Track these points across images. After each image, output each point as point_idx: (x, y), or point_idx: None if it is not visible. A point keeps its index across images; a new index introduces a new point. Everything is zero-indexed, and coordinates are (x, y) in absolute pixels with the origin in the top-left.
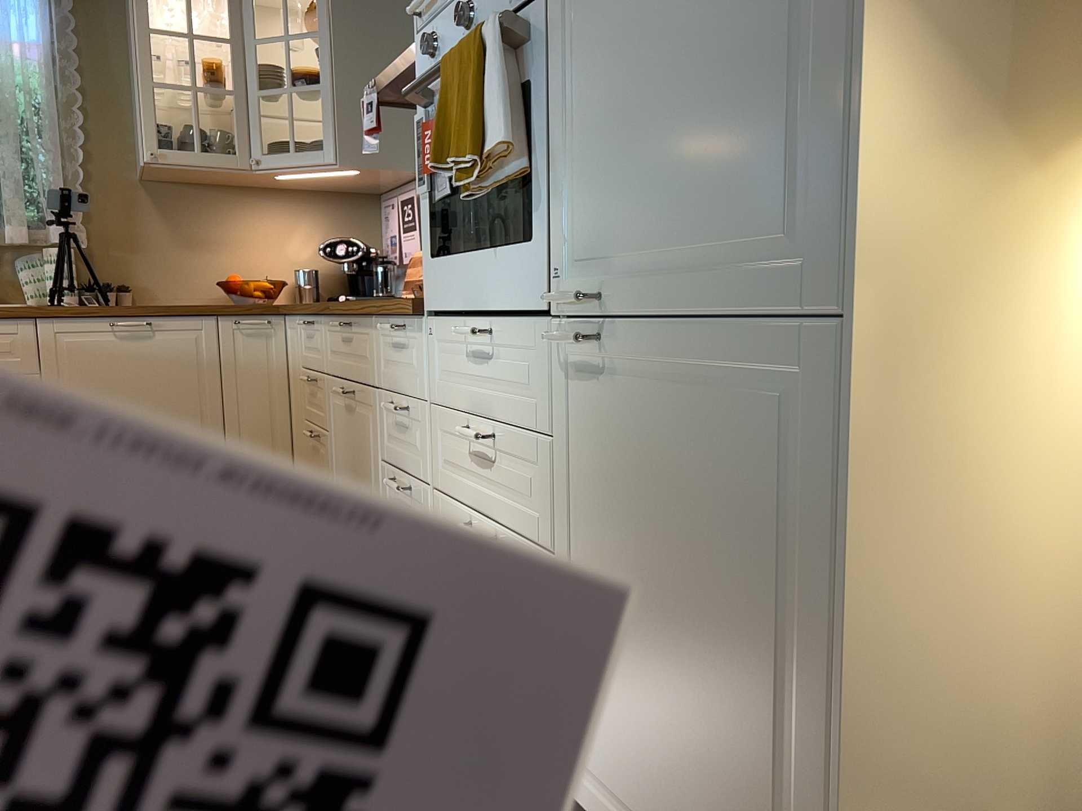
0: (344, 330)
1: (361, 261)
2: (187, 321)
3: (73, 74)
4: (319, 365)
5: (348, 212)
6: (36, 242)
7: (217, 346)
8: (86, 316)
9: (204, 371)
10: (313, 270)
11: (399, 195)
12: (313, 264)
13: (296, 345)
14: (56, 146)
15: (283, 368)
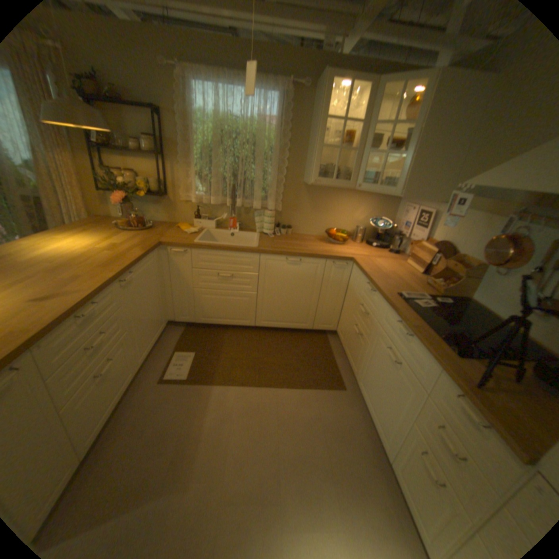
0: (406, 333)
1: (388, 229)
2: (314, 260)
3: (287, 133)
4: (373, 312)
5: (386, 201)
6: (262, 205)
7: (323, 271)
8: (278, 255)
9: (316, 280)
10: (363, 225)
11: (421, 207)
12: (363, 223)
13: (357, 281)
14: (275, 167)
15: (347, 282)
